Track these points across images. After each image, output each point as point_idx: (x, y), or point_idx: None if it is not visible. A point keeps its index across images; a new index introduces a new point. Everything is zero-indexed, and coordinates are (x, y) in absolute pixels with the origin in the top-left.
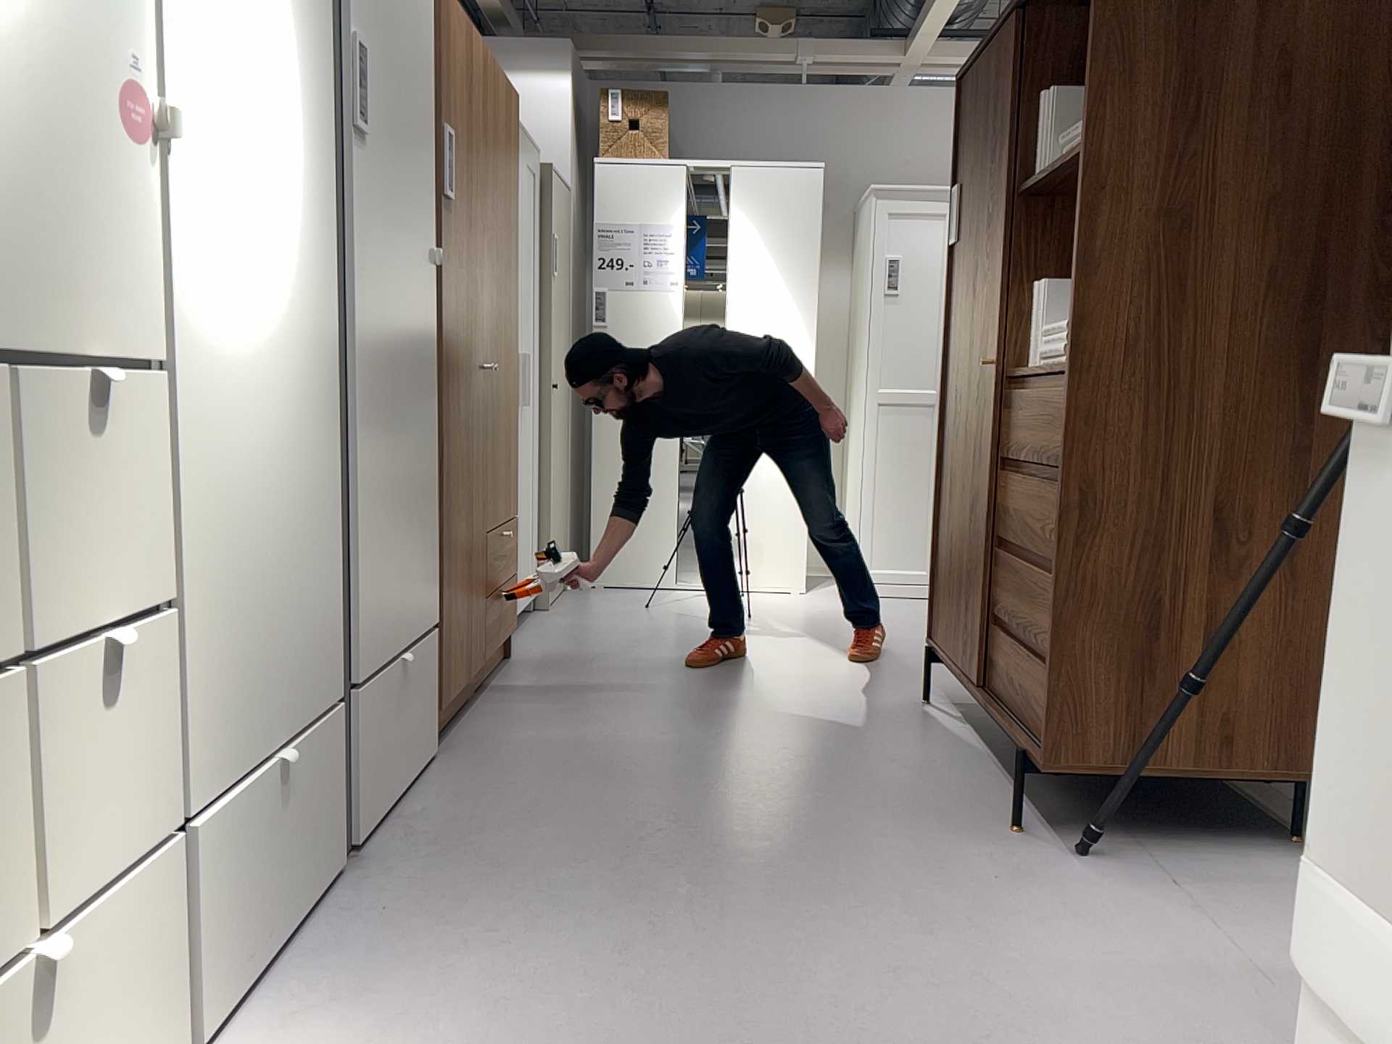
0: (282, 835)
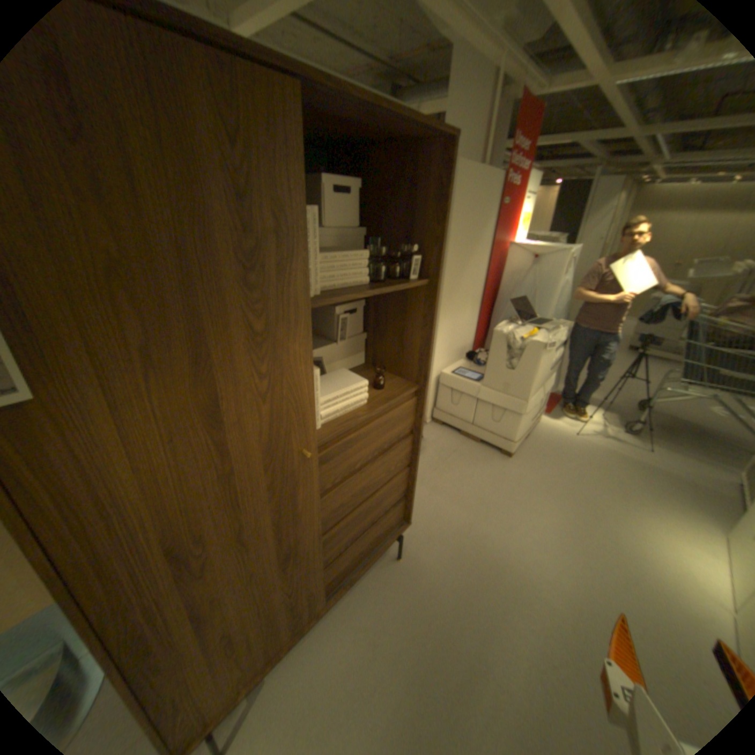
0: None
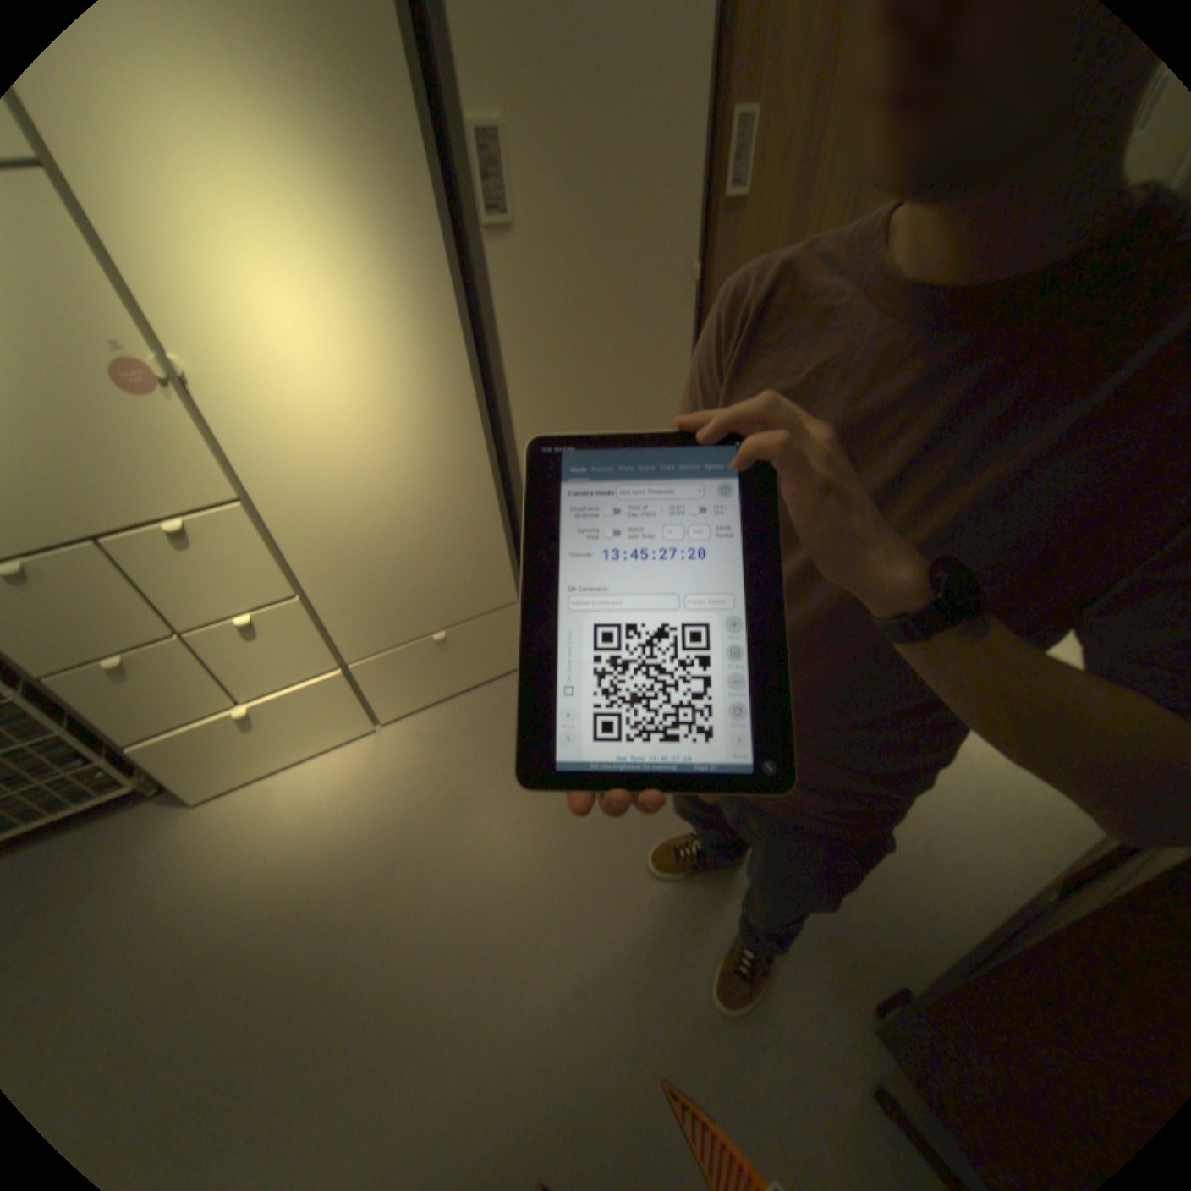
0: (450, 660)
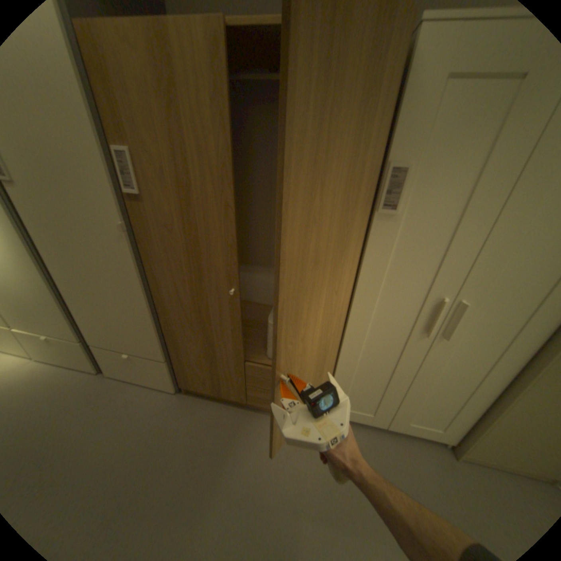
0: (54, 350)
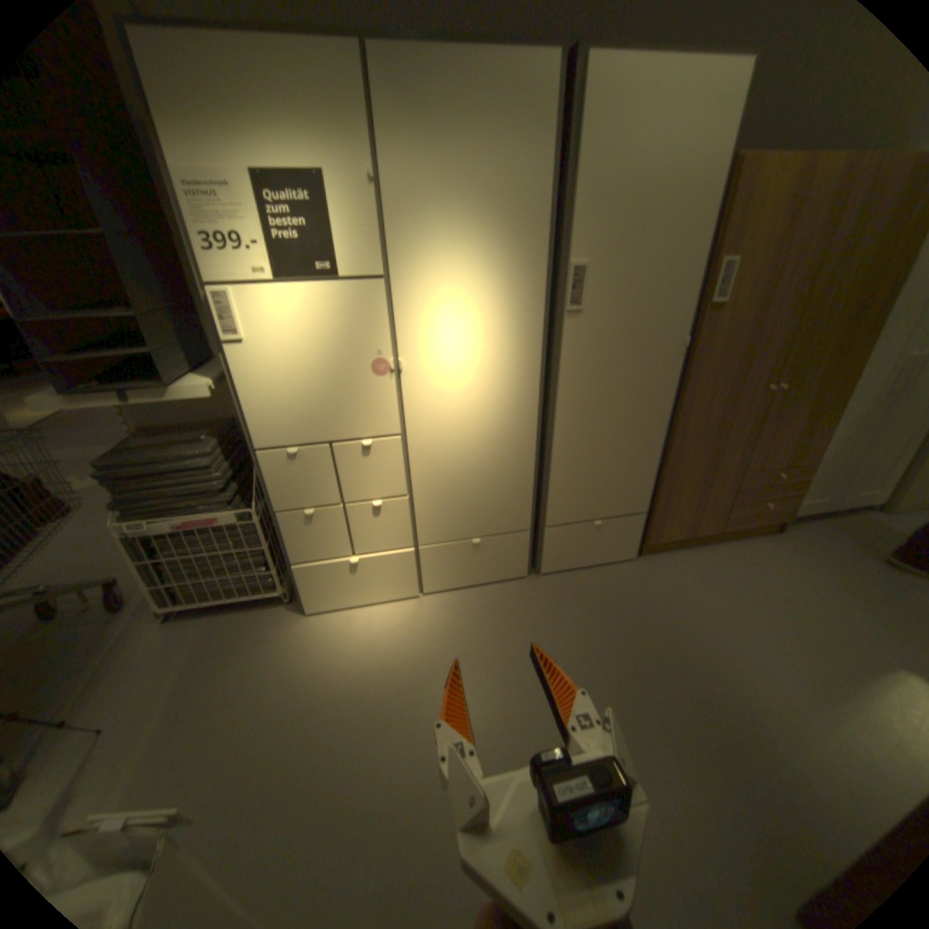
0: (478, 559)
